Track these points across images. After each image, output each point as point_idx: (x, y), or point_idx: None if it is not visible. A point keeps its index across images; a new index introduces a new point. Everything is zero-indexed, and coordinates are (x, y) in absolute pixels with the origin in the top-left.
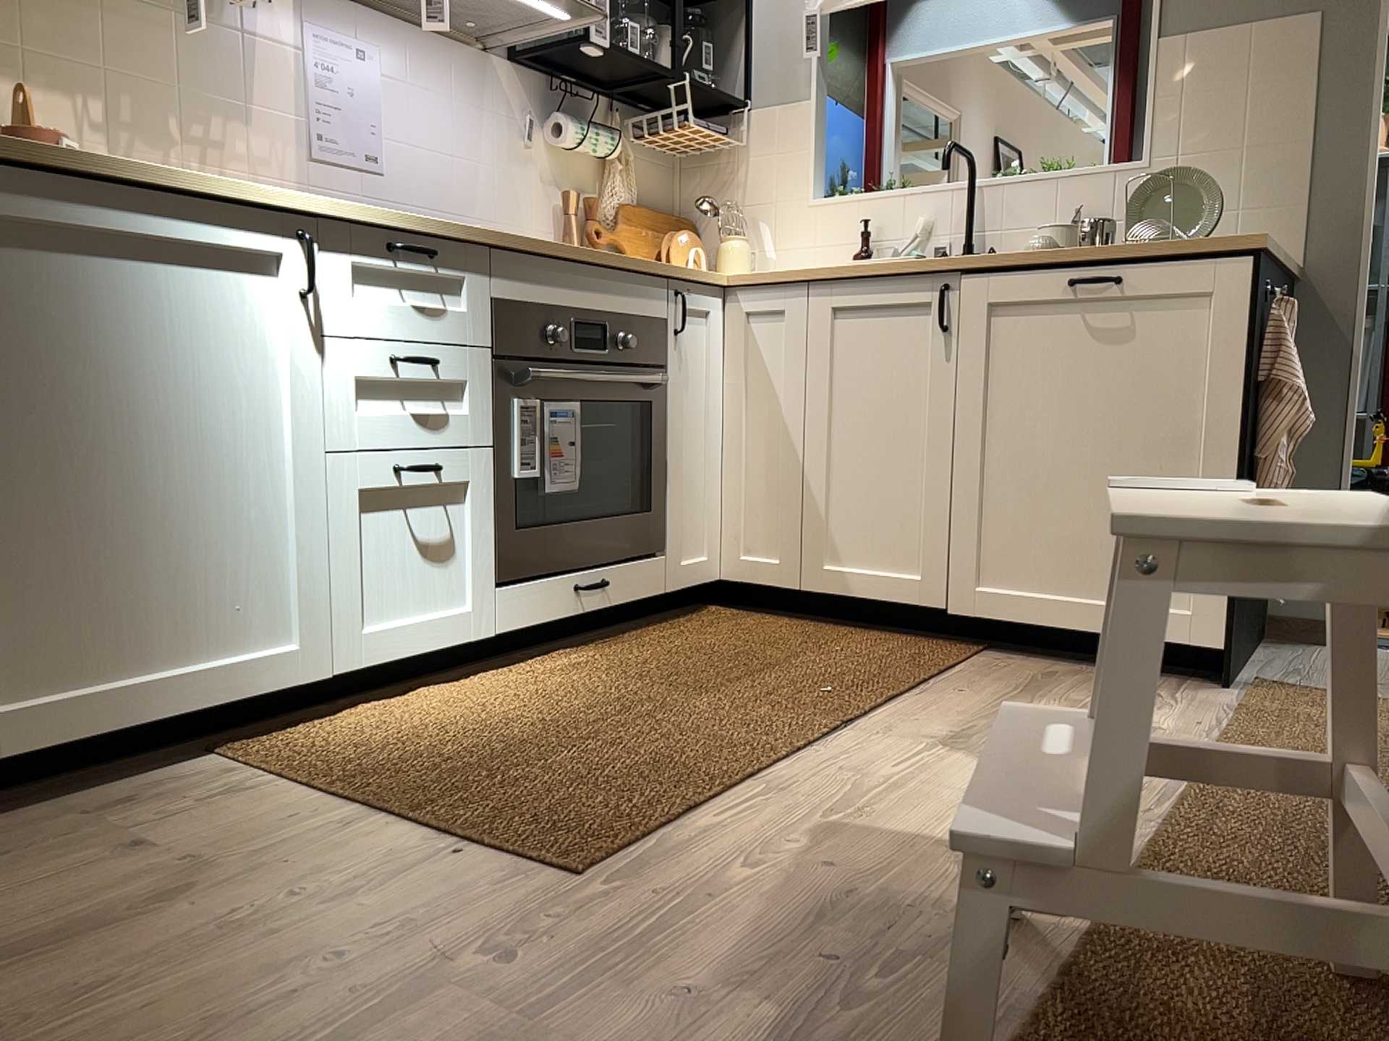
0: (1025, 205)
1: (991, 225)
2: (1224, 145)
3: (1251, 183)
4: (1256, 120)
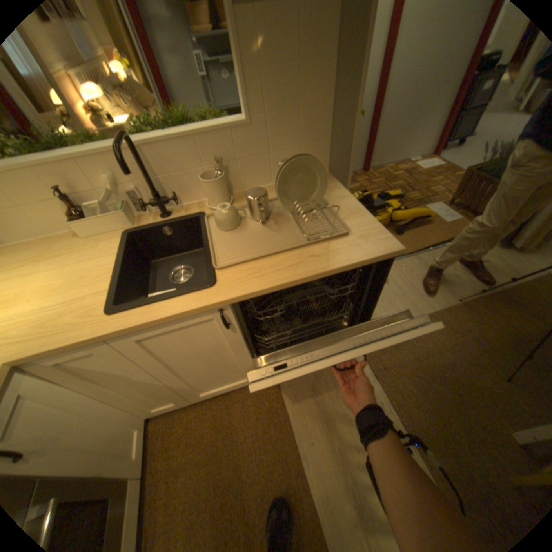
0: (176, 153)
1: (158, 170)
2: (290, 102)
3: (306, 127)
4: (306, 84)
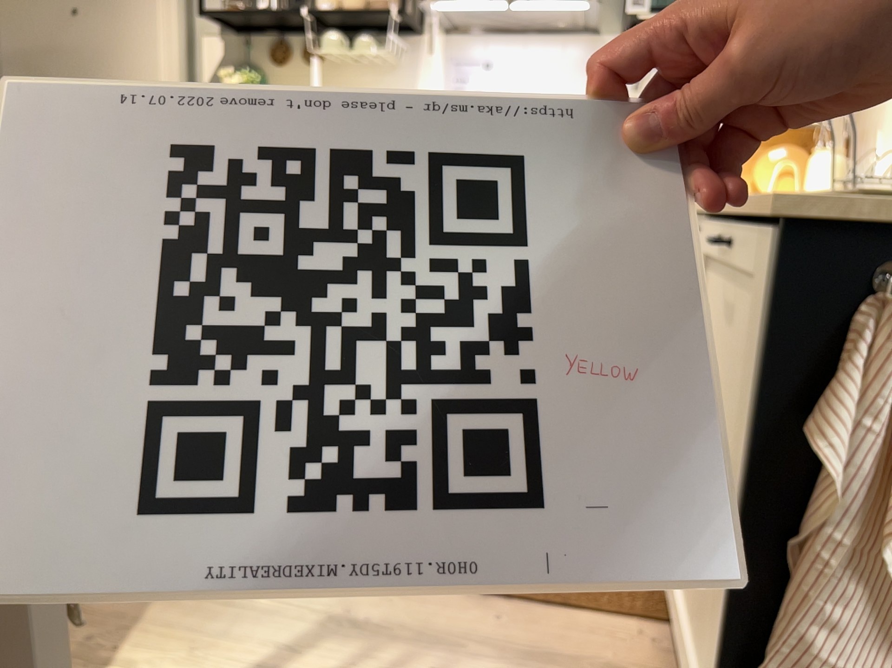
0: None
1: None
2: None
3: None
4: None
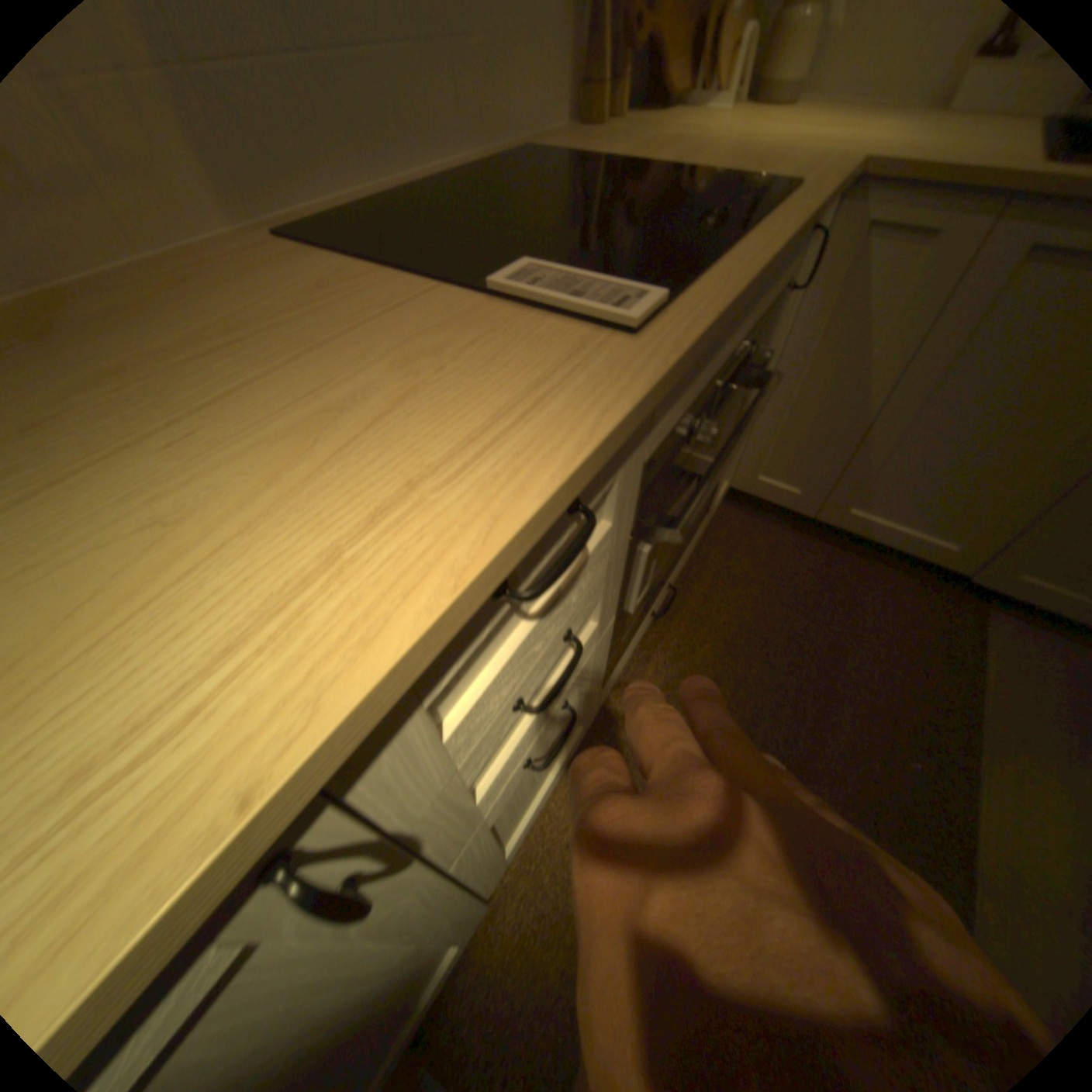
0: None
1: None
2: None
3: None
4: None
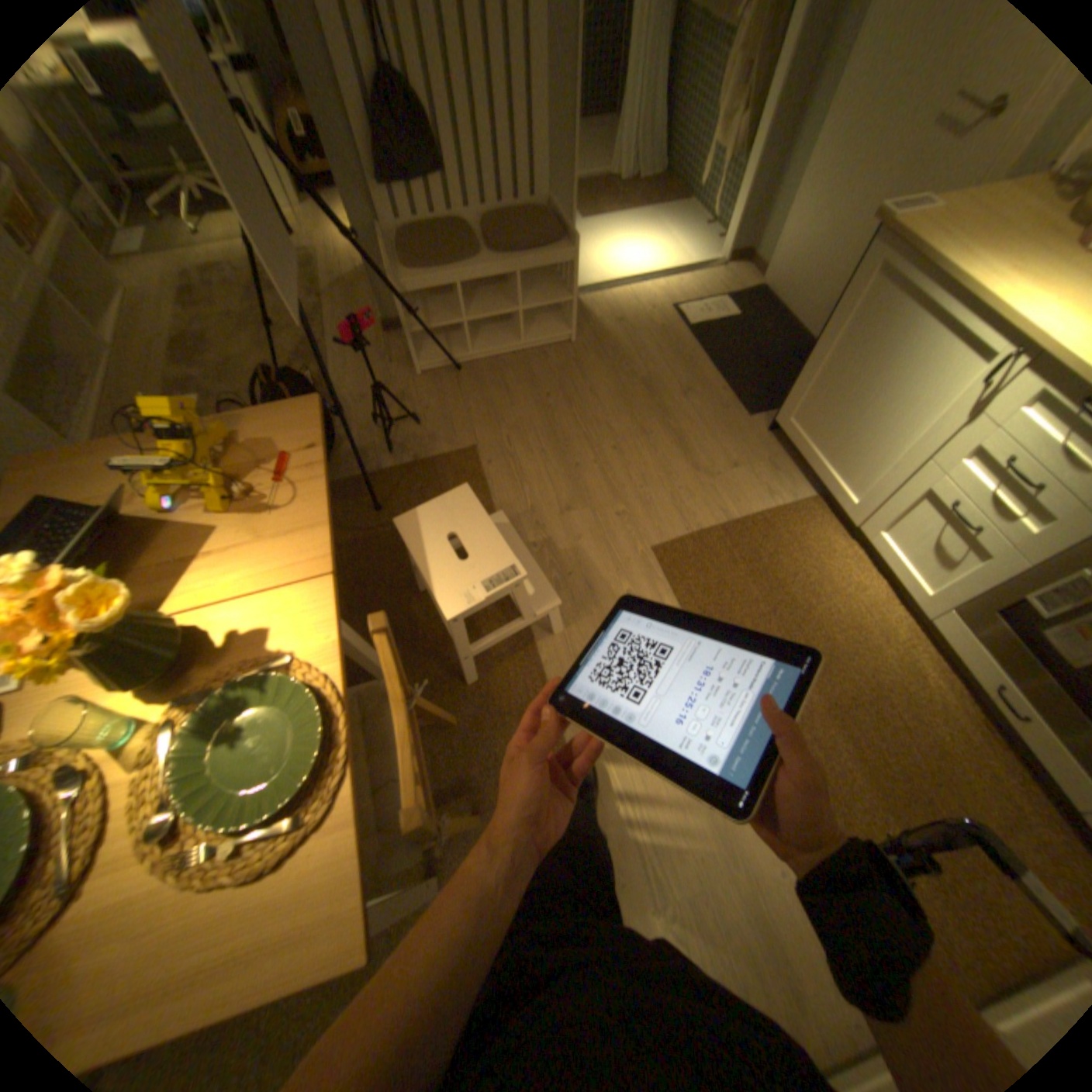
0: None
1: None
2: None
3: None
4: None
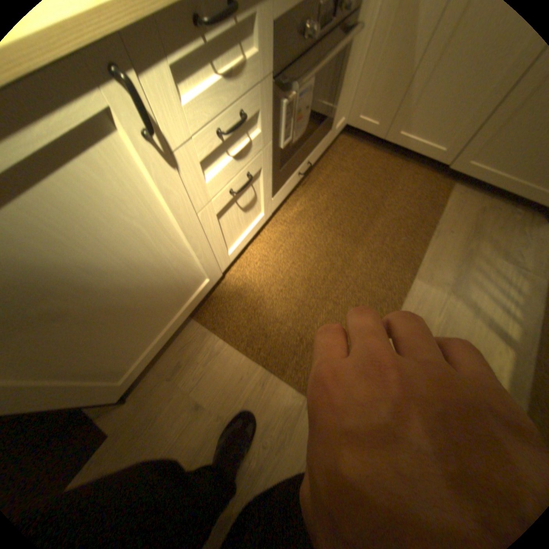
0: None
1: None
2: None
3: None
4: None
